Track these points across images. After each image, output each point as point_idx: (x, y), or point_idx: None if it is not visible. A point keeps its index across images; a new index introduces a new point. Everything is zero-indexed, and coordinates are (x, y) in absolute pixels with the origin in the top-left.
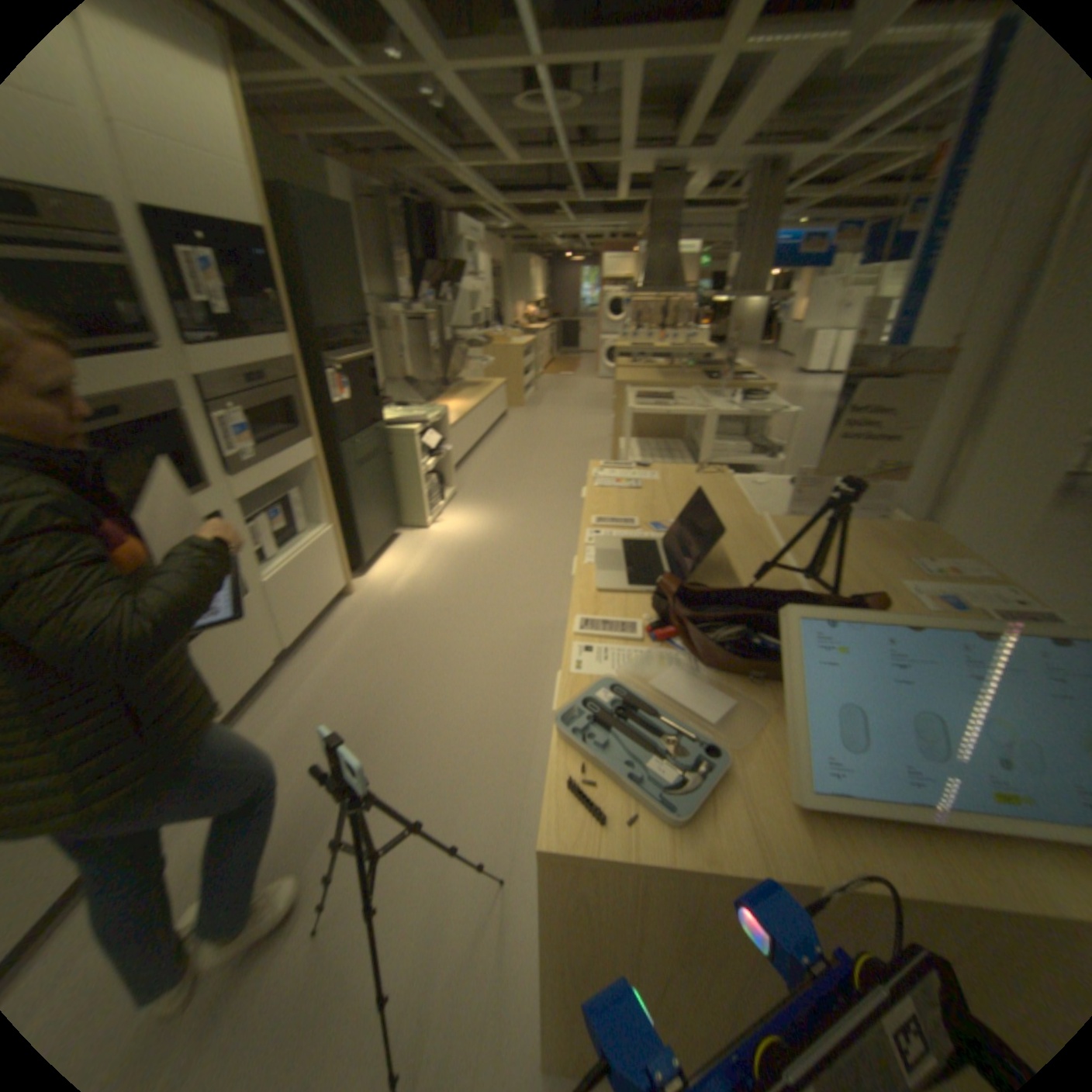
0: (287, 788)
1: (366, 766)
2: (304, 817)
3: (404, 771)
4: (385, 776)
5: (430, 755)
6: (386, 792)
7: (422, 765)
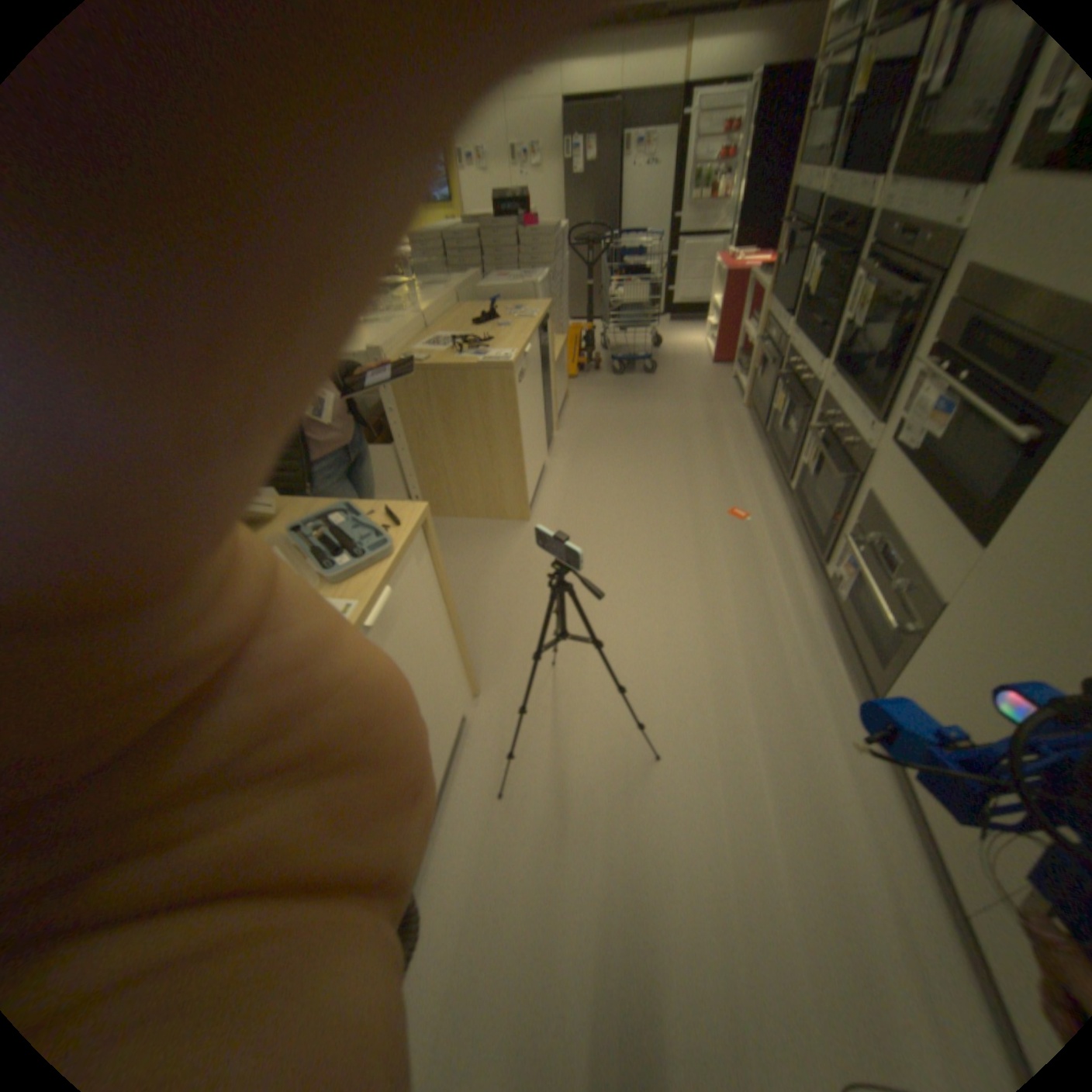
0: (798, 944)
1: (702, 988)
2: (742, 893)
3: (638, 975)
4: (663, 964)
5: (605, 1011)
6: (651, 931)
7: (613, 987)
